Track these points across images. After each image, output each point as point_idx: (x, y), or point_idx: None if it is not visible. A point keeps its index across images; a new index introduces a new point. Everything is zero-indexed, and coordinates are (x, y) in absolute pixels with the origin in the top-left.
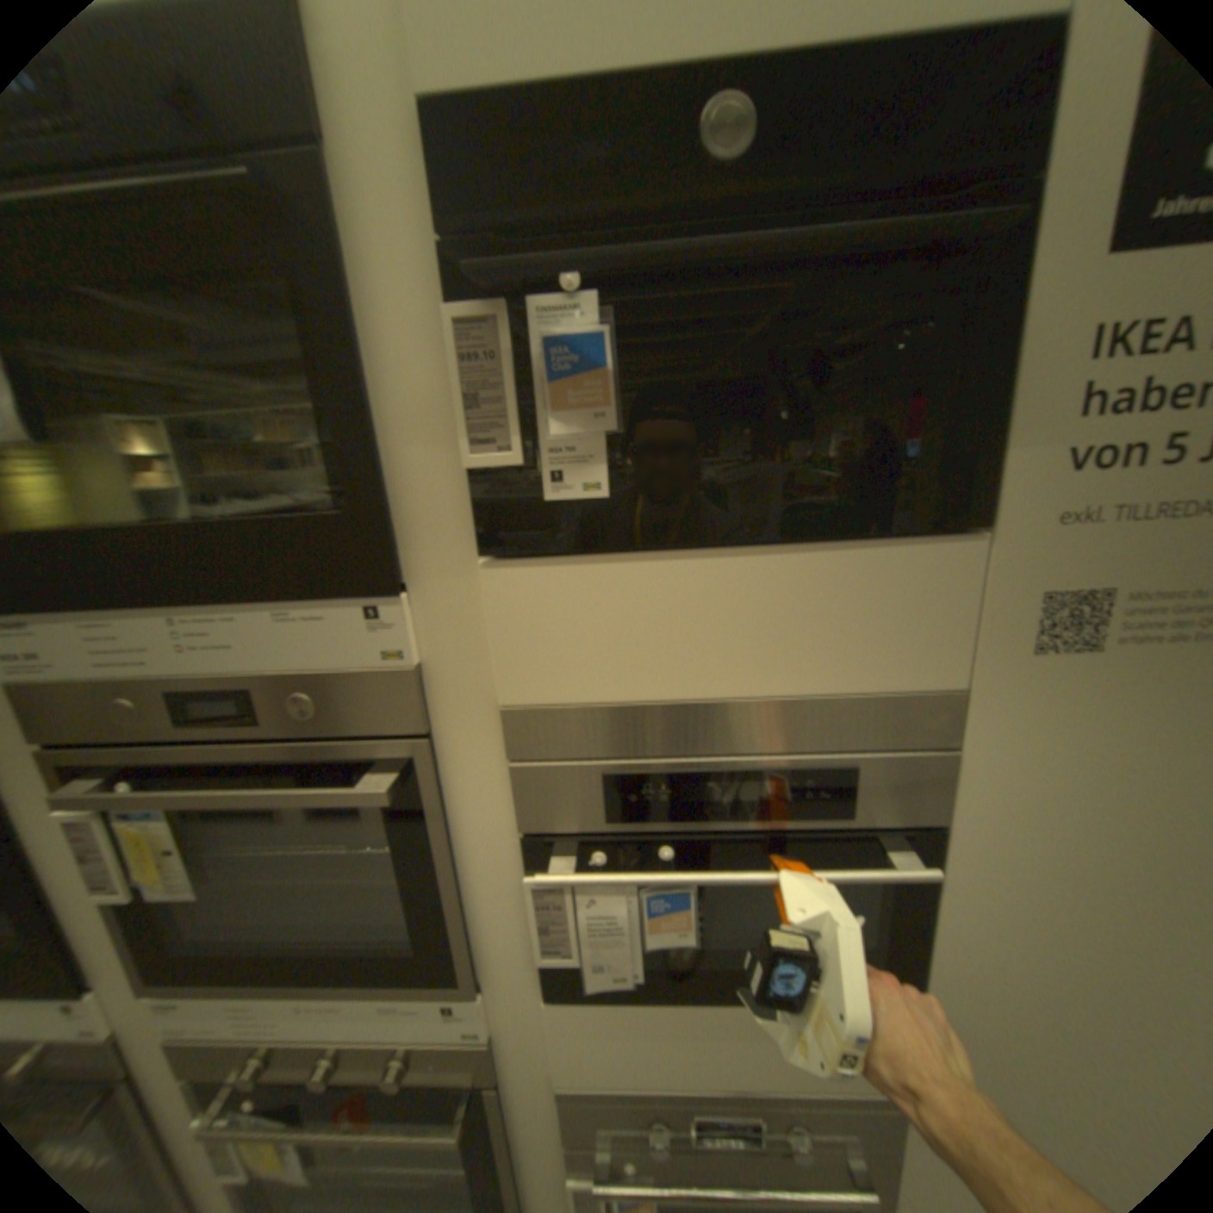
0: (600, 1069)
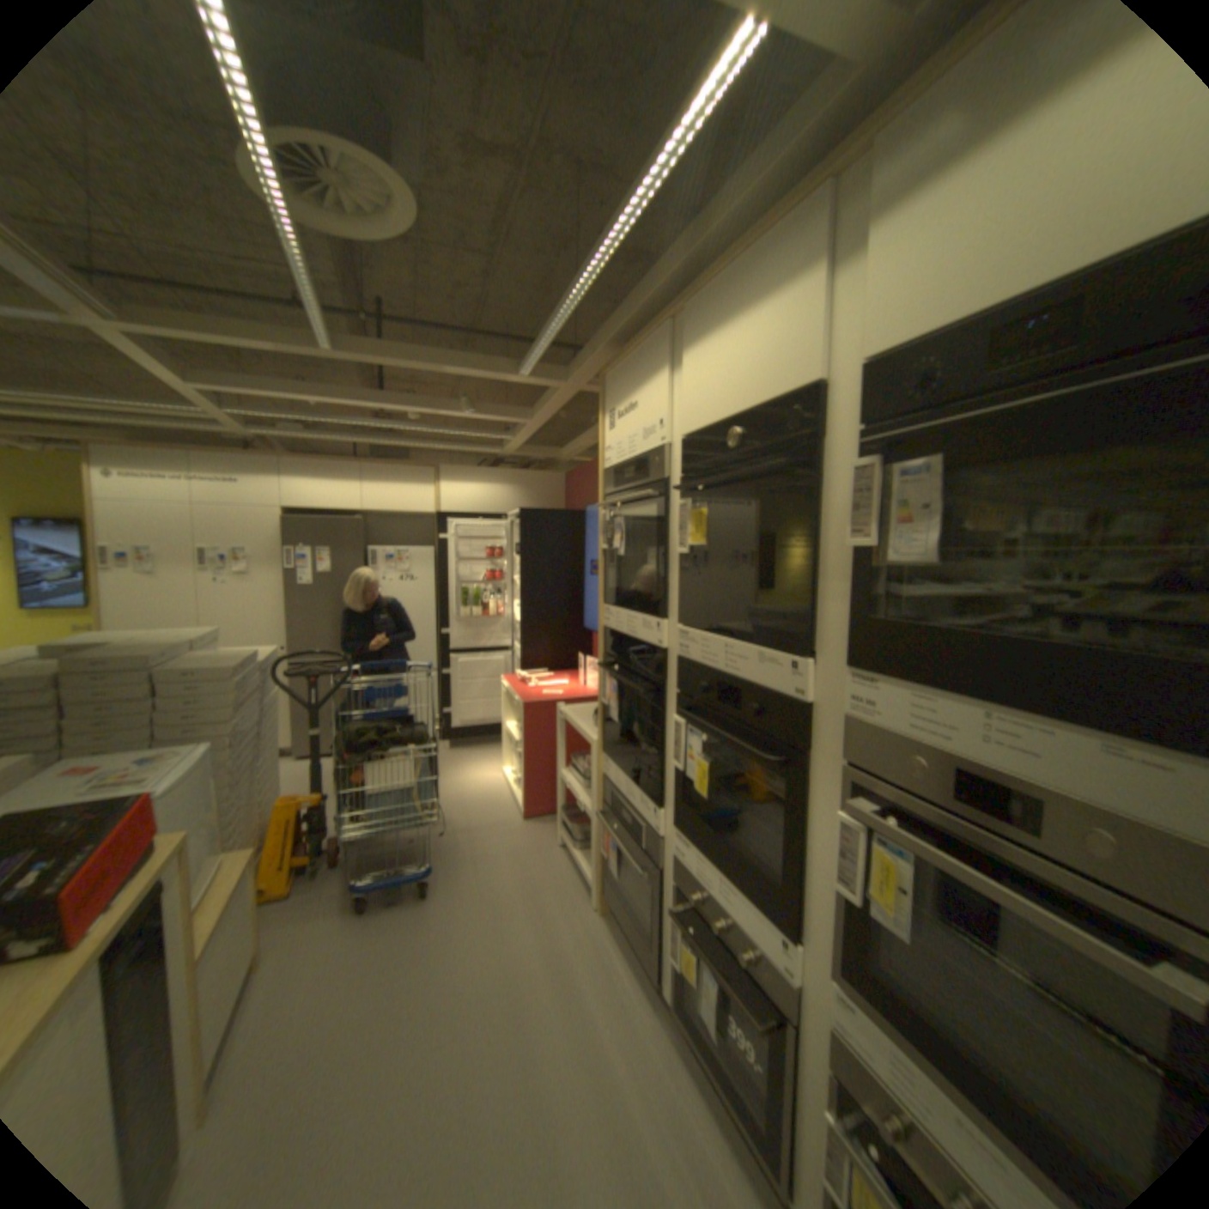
0: None
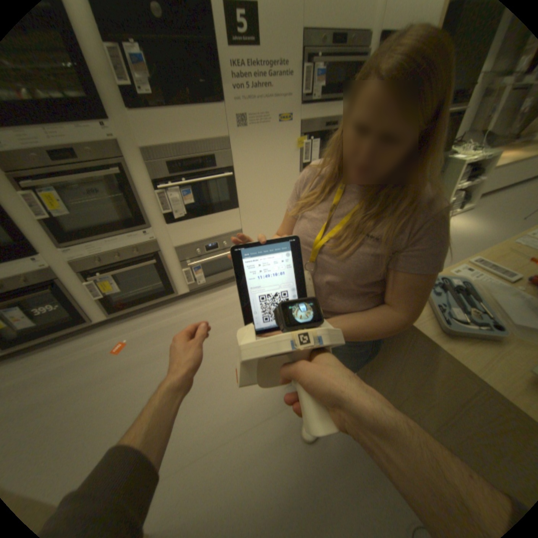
0: (182, 238)
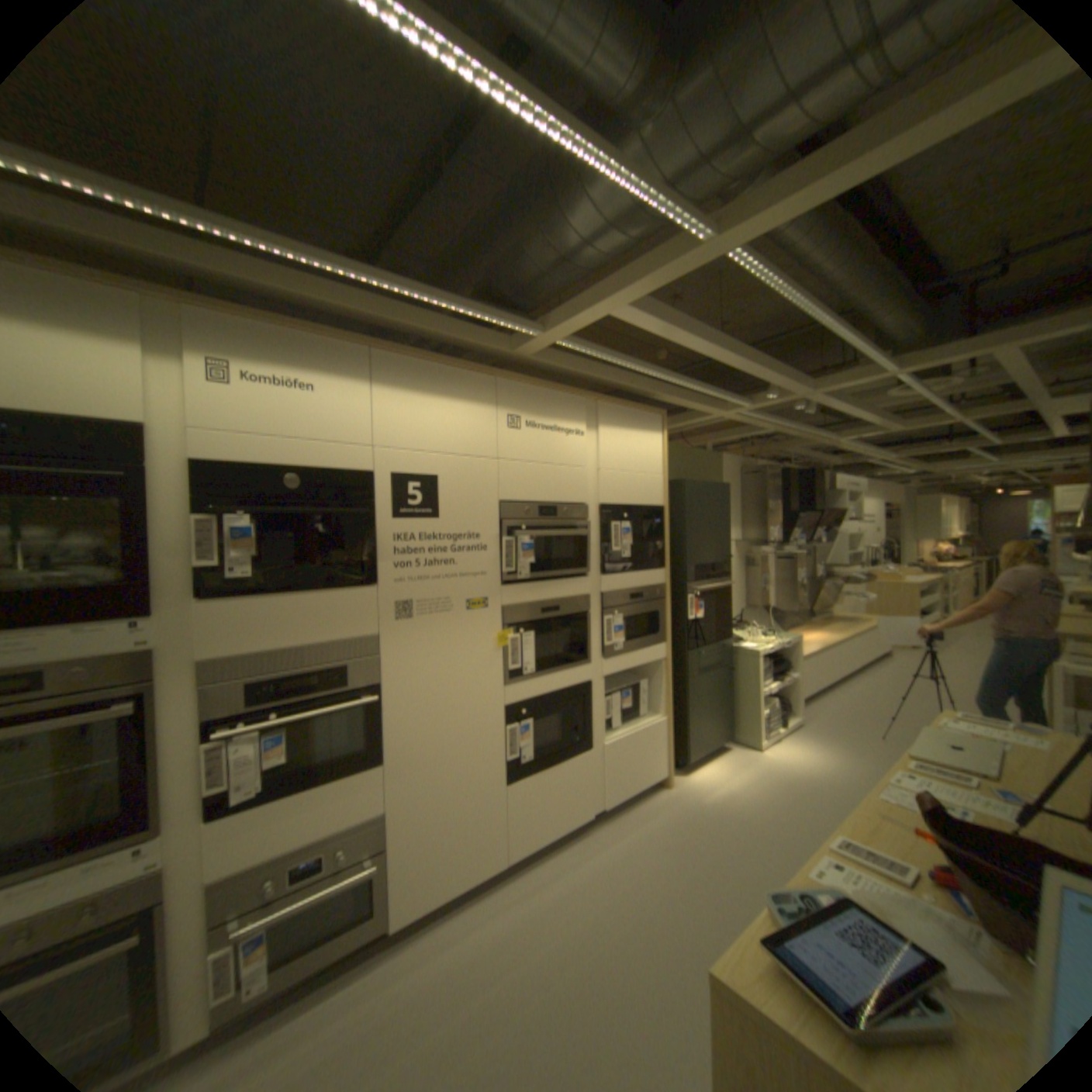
0: (234, 858)
